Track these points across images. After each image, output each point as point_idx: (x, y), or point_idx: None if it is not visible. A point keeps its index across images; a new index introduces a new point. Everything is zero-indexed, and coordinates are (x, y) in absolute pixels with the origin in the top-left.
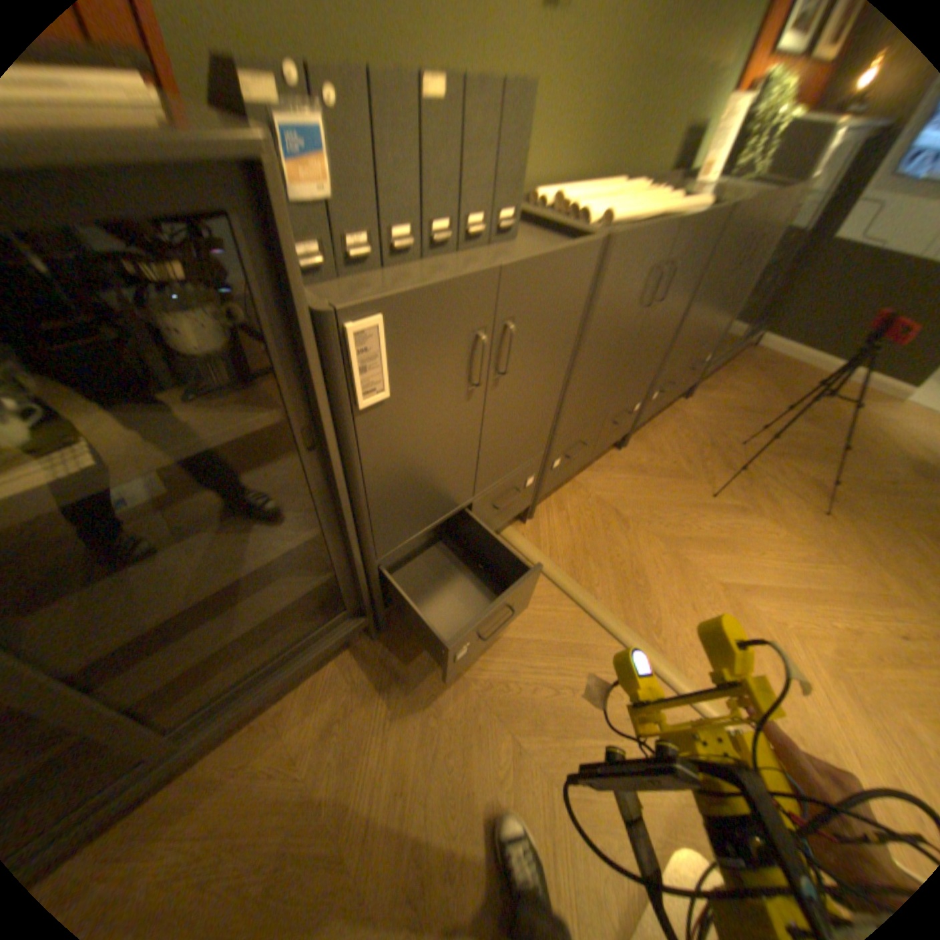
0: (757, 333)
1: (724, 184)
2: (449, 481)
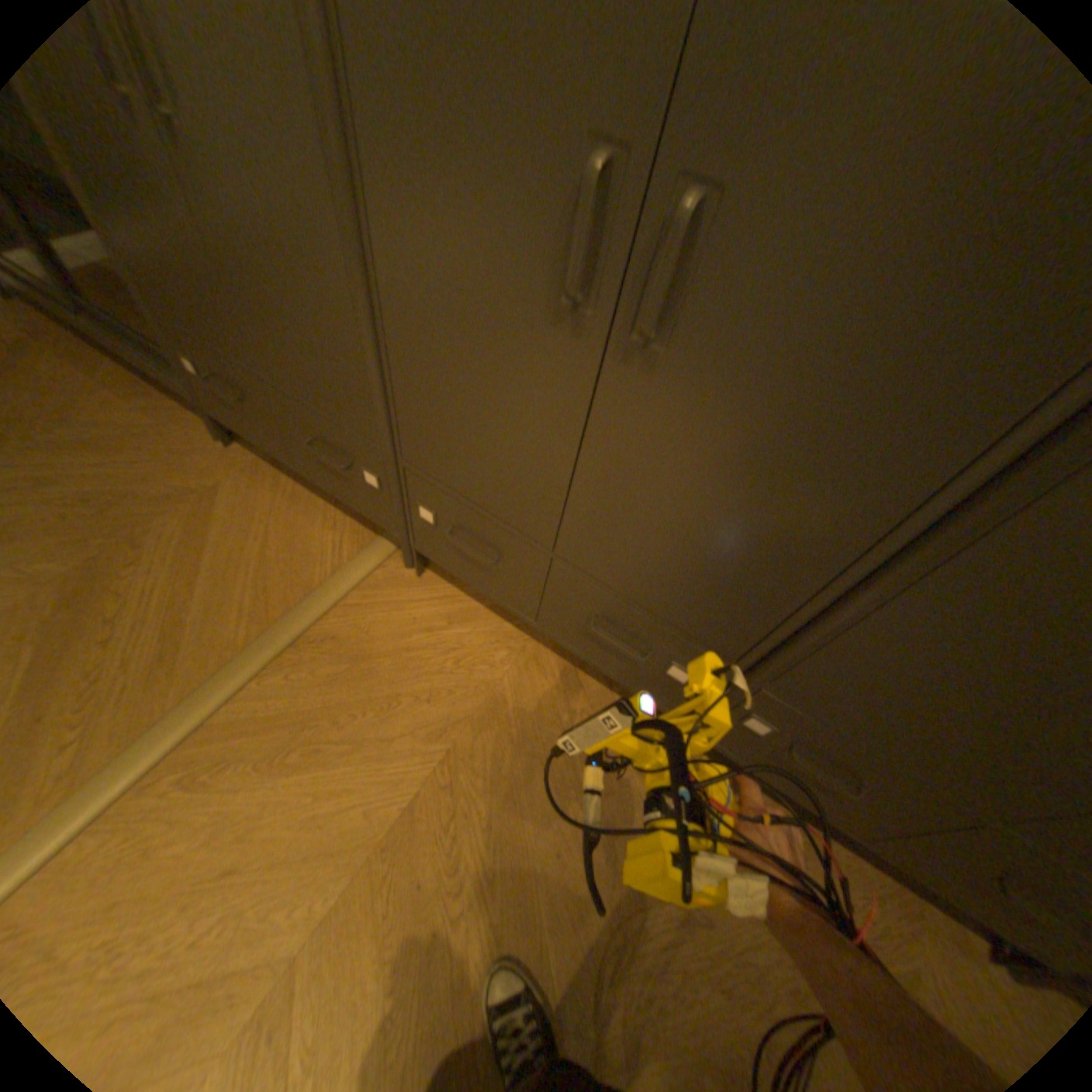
0: None
1: None
2: (191, 282)
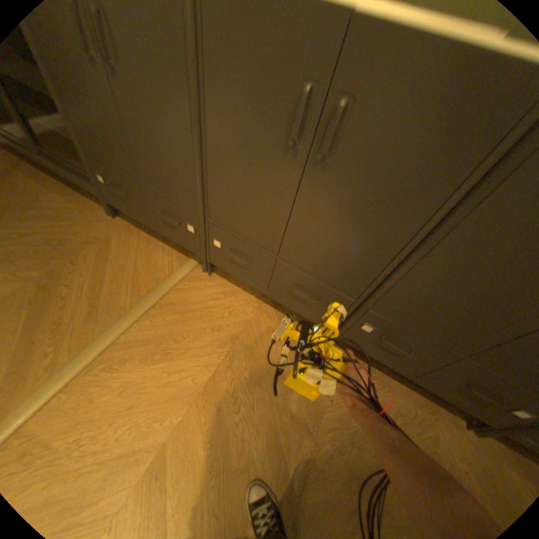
0: None
1: None
2: (108, 137)
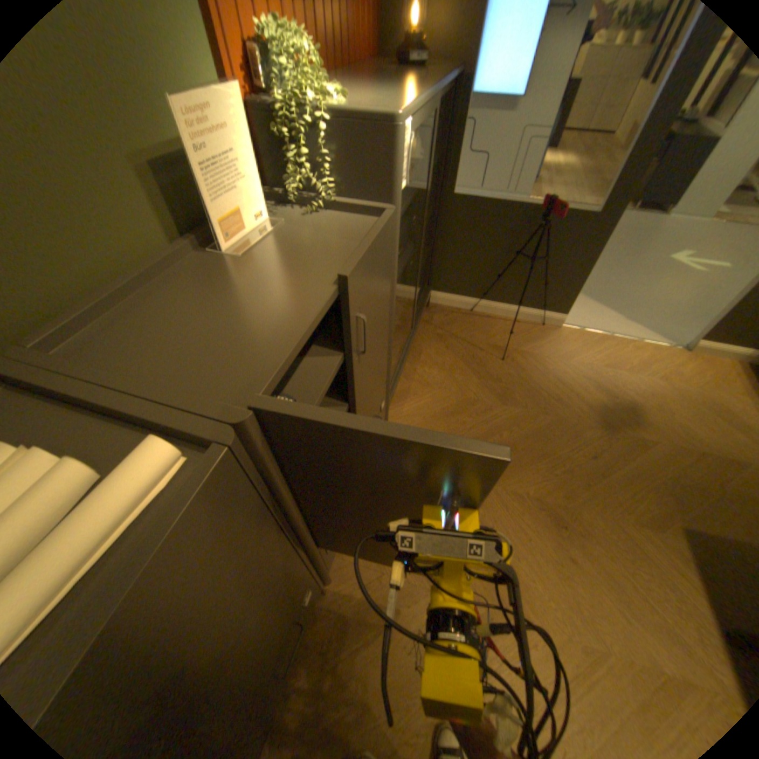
0: (423, 293)
1: (278, 233)
2: None
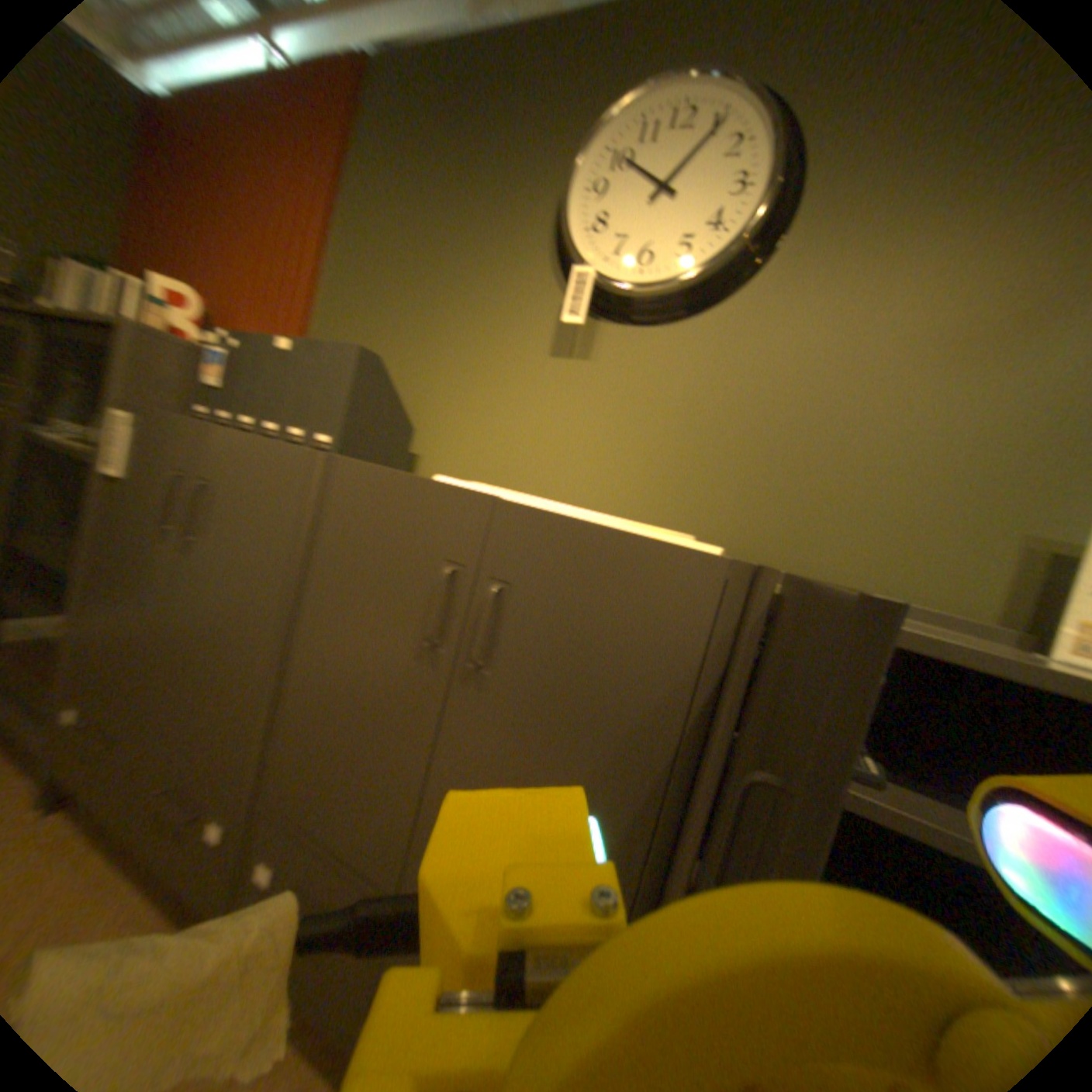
0: None
1: None
2: (139, 638)
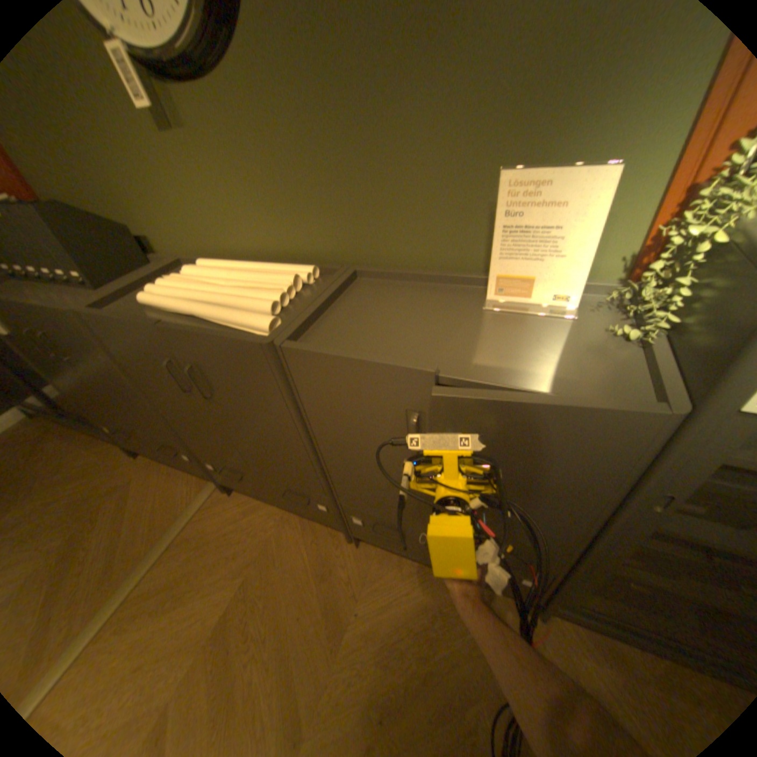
0: None
1: (550, 322)
2: (94, 400)
